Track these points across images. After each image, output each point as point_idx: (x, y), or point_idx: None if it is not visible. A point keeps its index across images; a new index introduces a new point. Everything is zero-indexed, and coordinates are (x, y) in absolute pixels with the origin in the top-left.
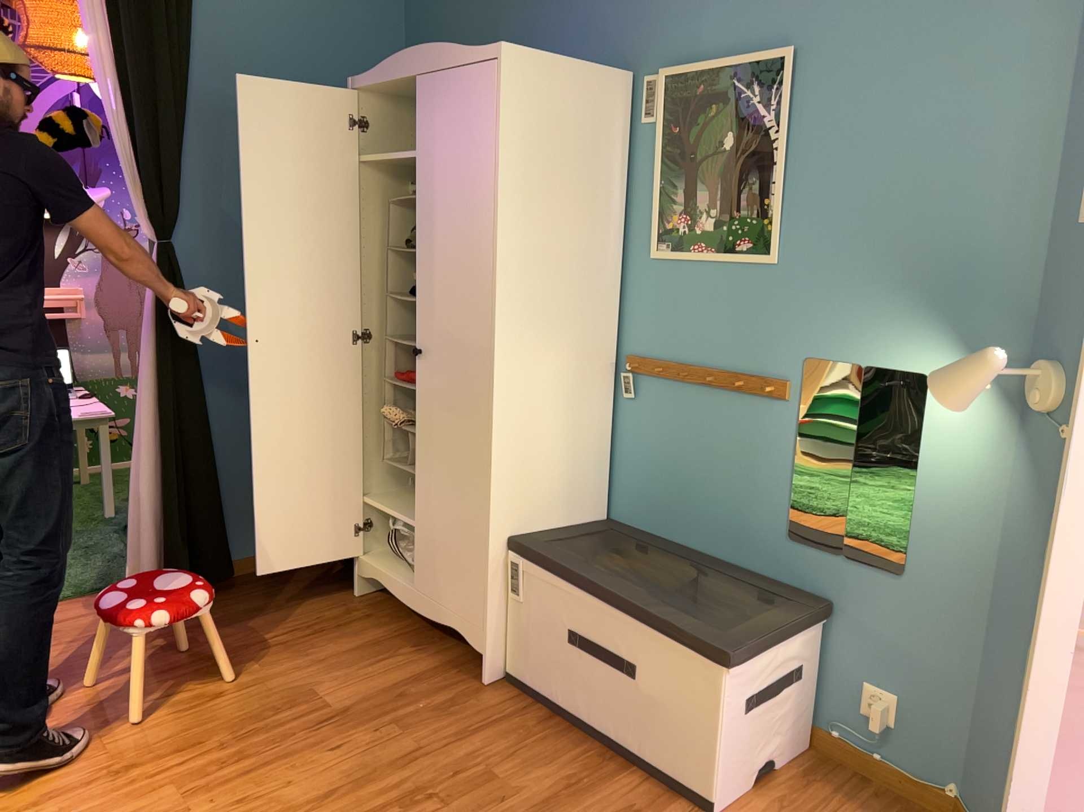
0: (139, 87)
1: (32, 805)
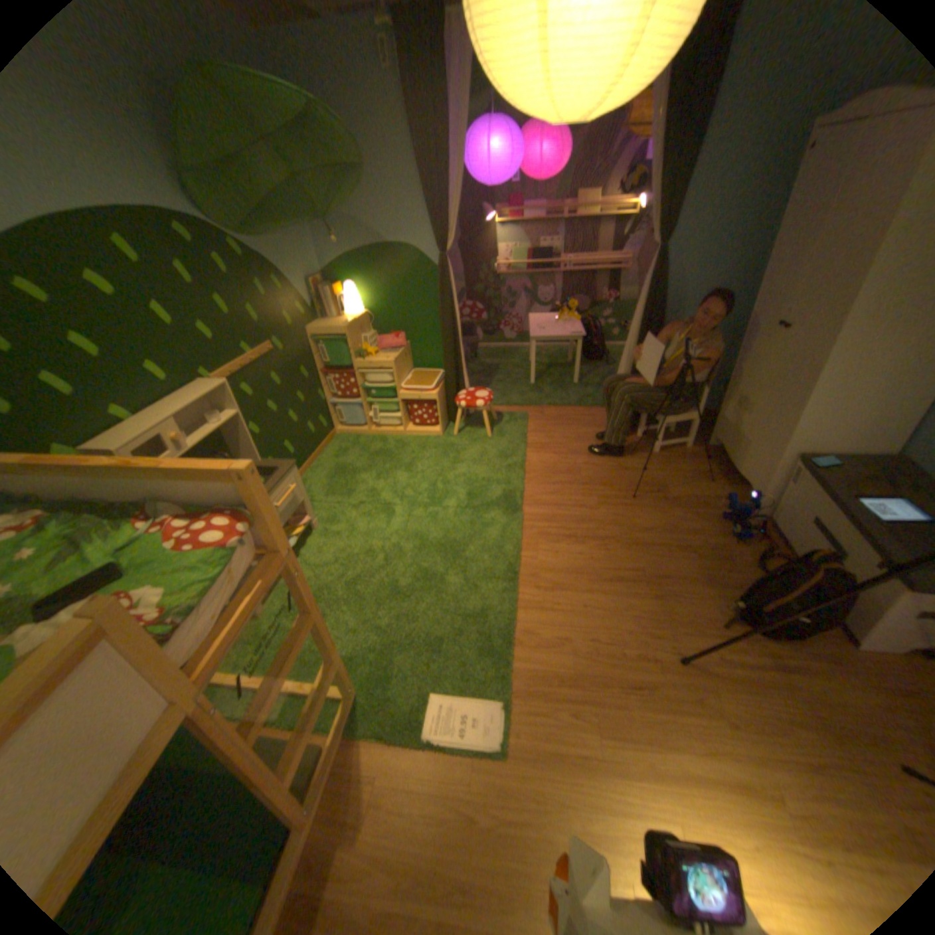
0: (671, 152)
1: (552, 484)
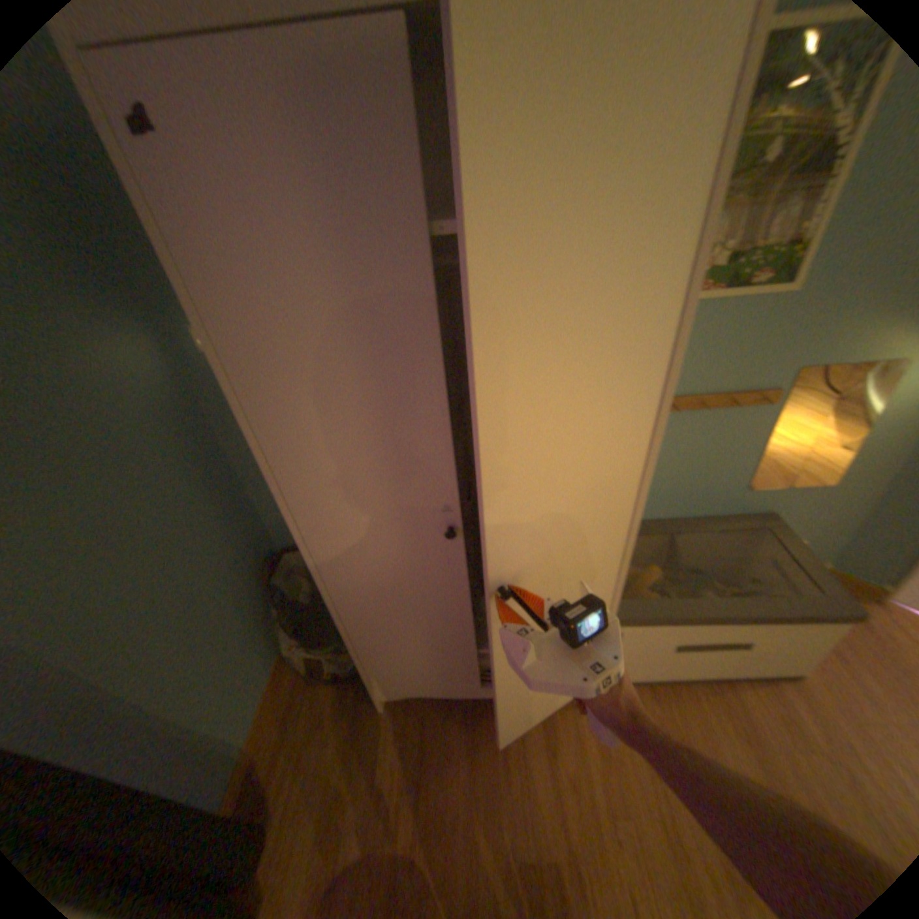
0: None
1: None
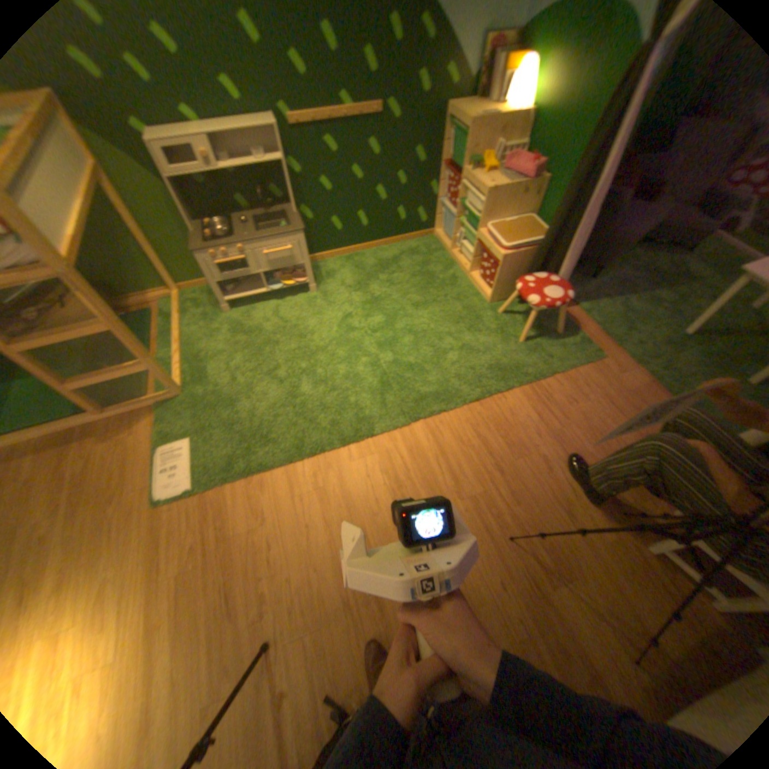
0: None
1: (478, 437)
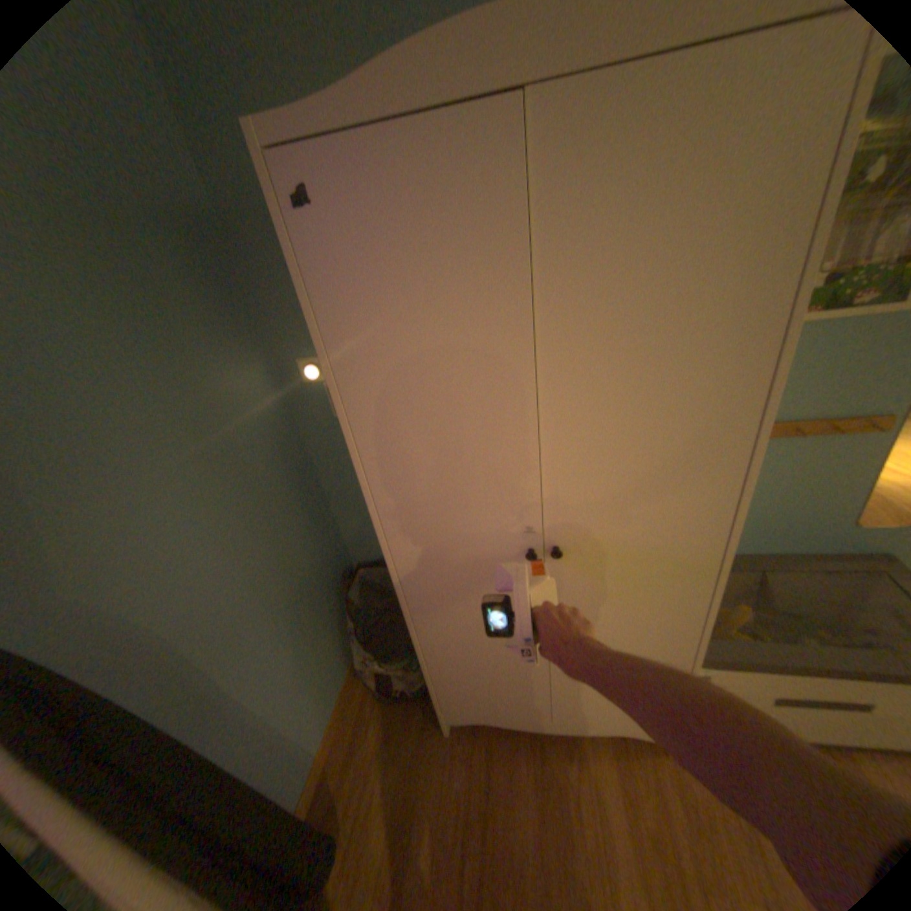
0: None
1: None
